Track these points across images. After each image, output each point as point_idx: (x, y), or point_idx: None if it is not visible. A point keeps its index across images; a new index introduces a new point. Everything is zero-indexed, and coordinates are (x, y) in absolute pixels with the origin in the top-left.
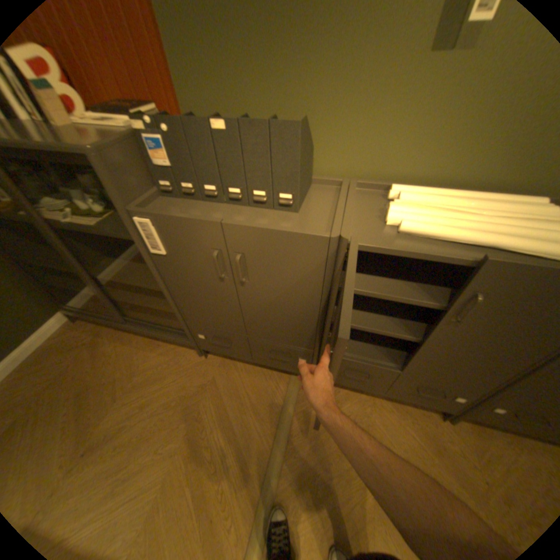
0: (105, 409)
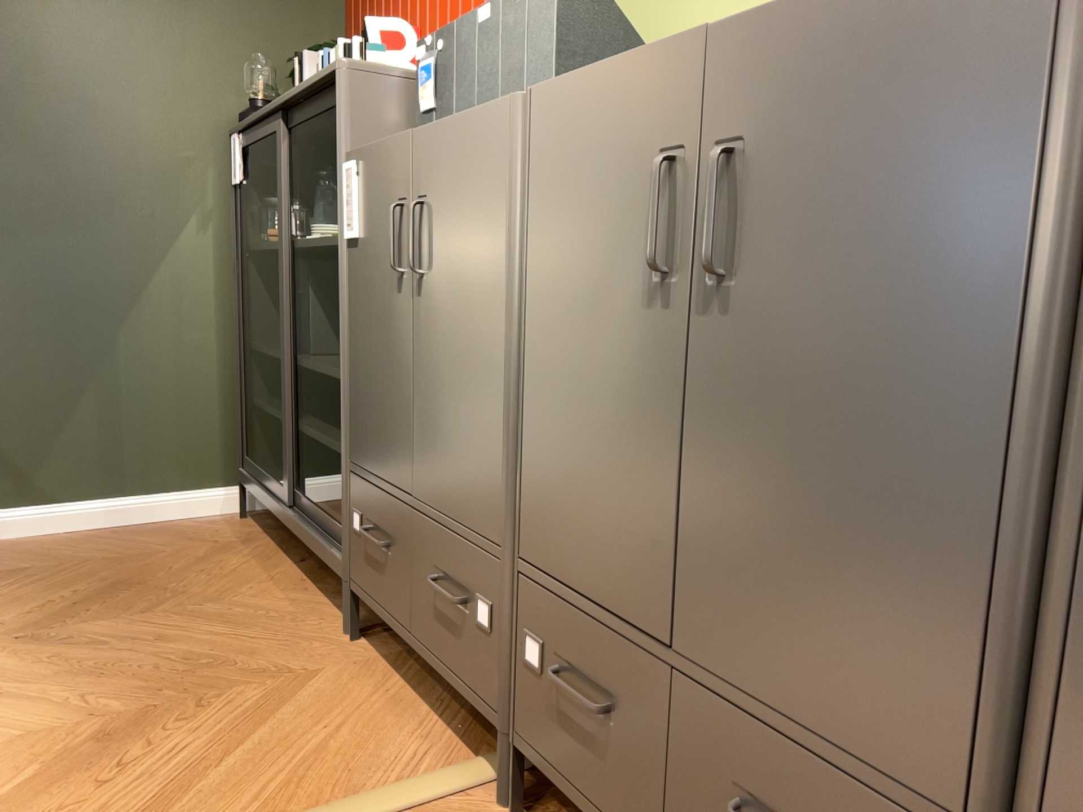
0: (117, 612)
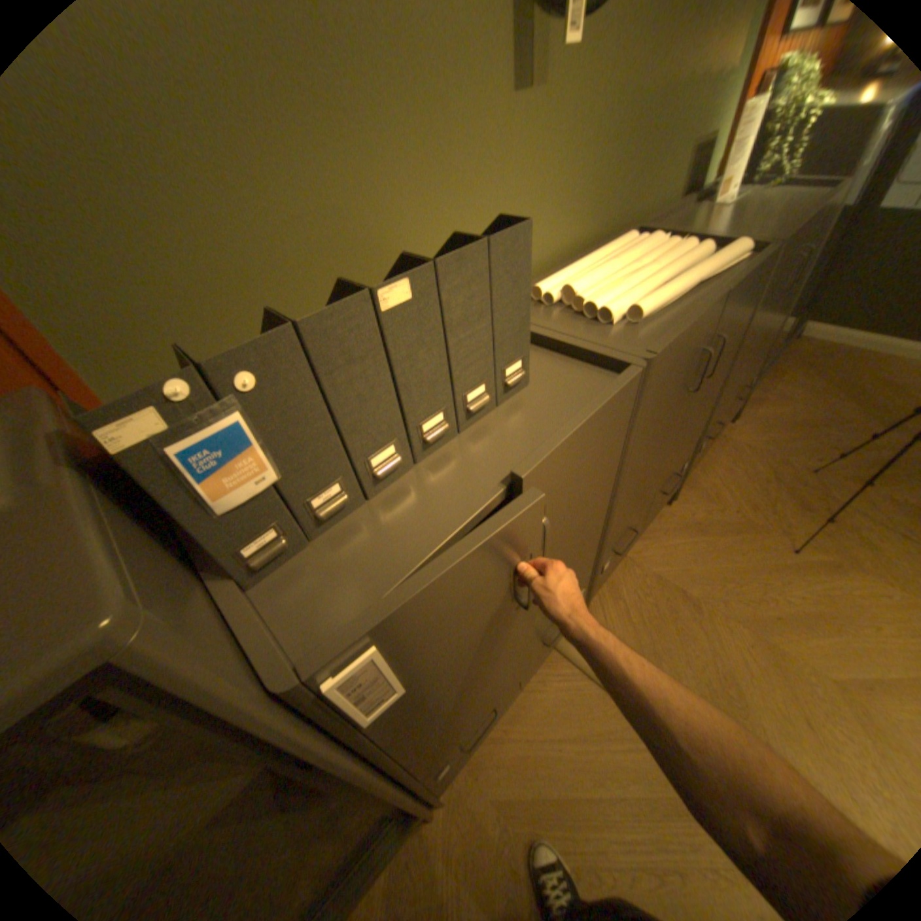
0: None
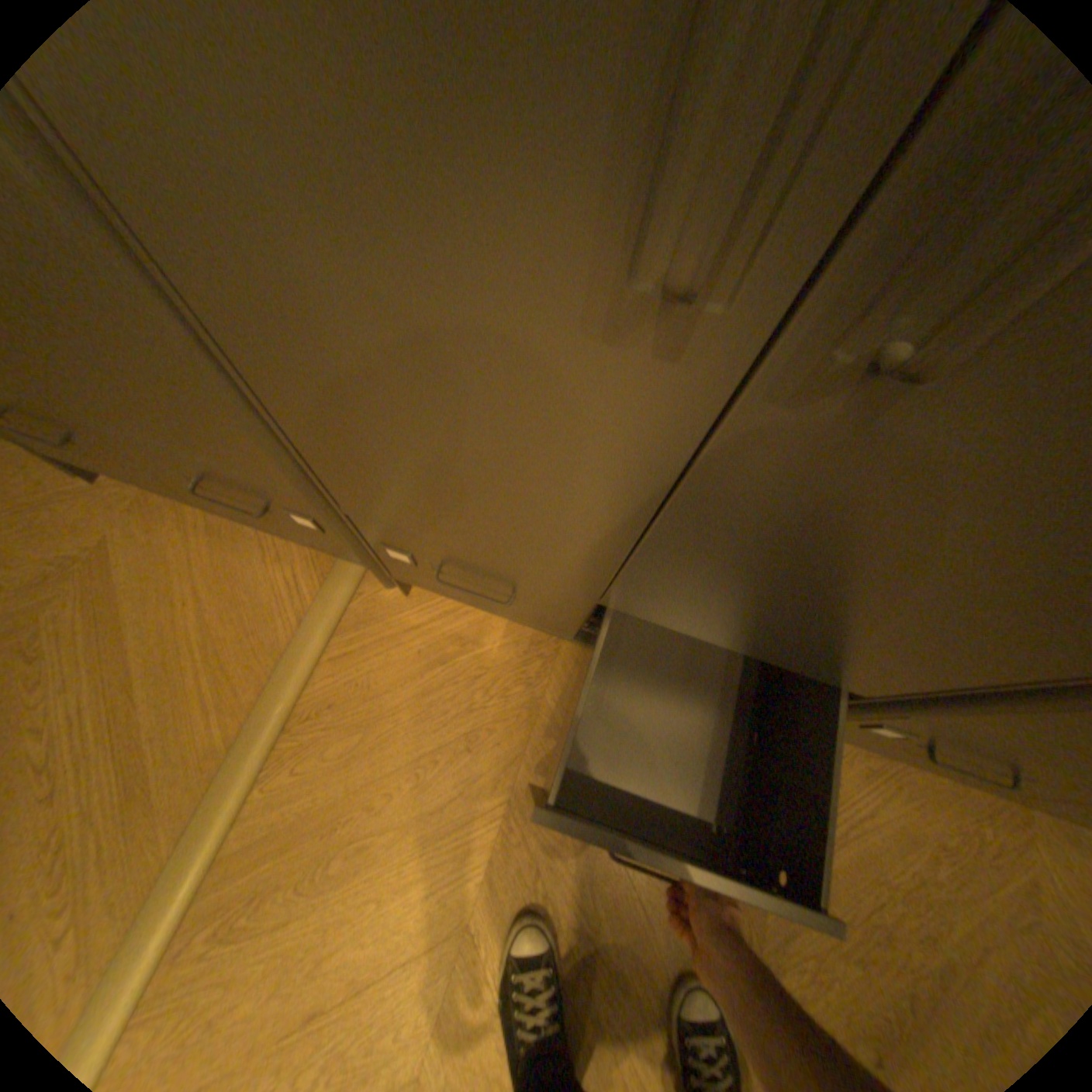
0: None
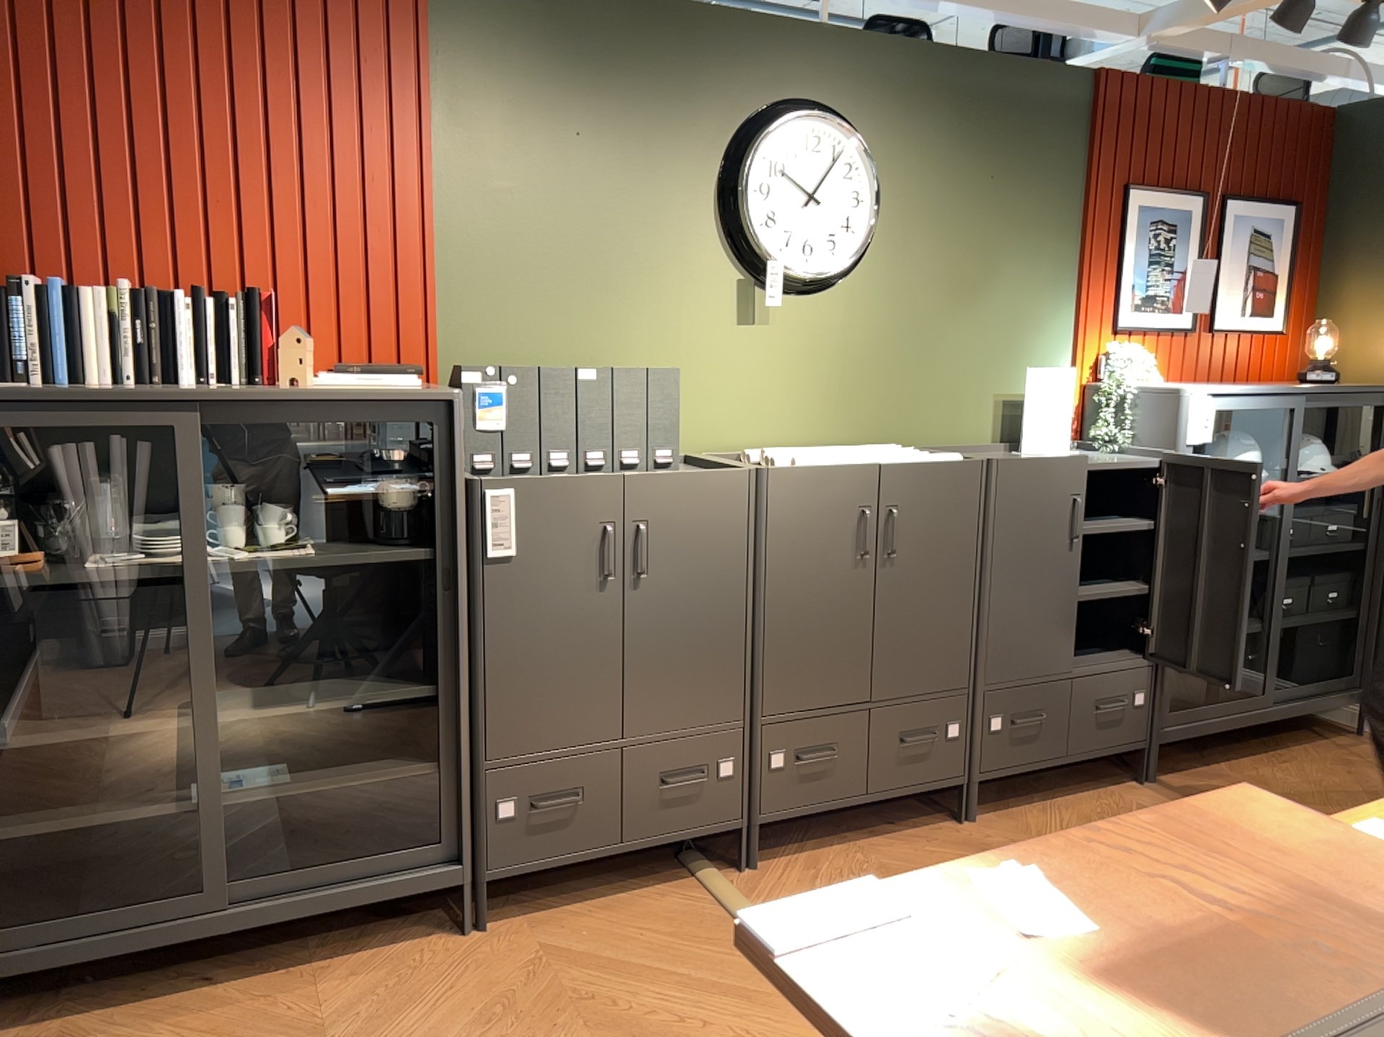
0: None
